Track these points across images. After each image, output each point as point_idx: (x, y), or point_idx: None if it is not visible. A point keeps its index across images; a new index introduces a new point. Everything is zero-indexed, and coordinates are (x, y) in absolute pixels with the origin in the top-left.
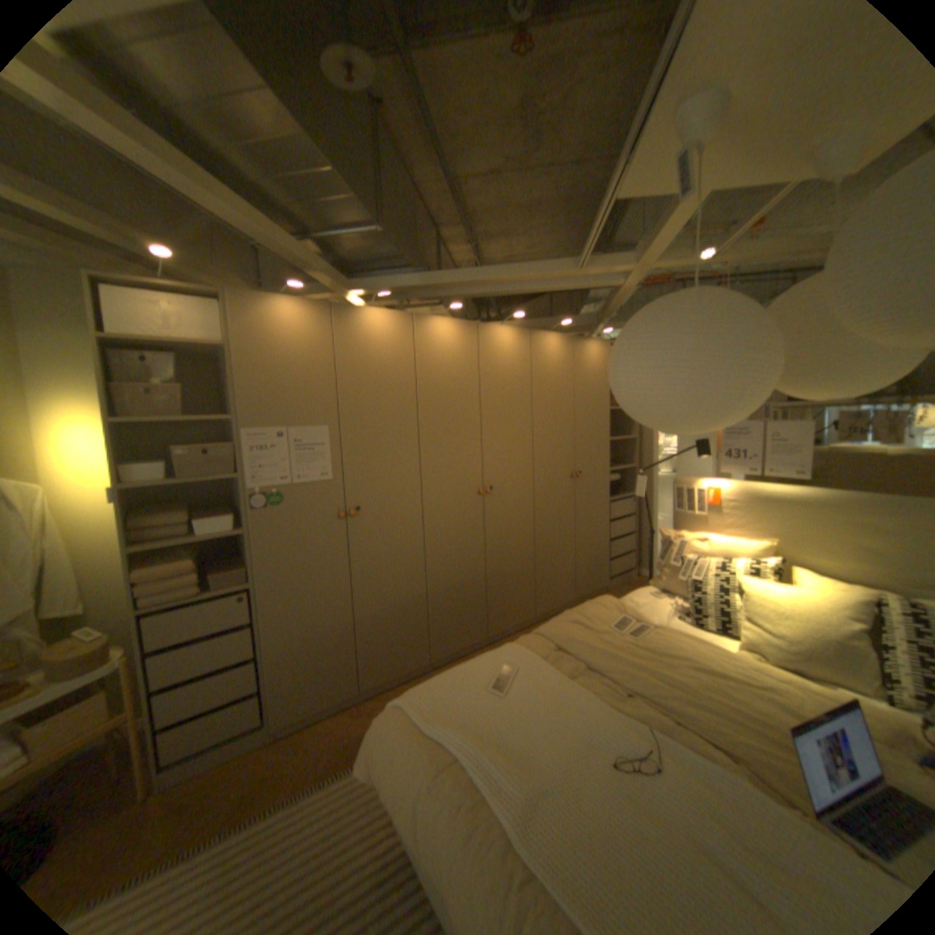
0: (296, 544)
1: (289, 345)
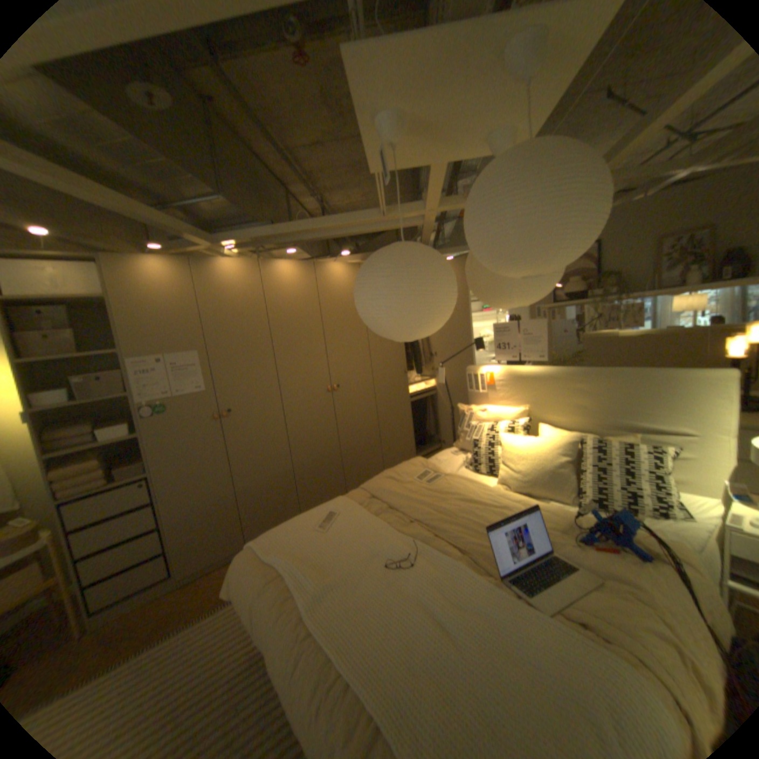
0: (181, 442)
1: (157, 293)
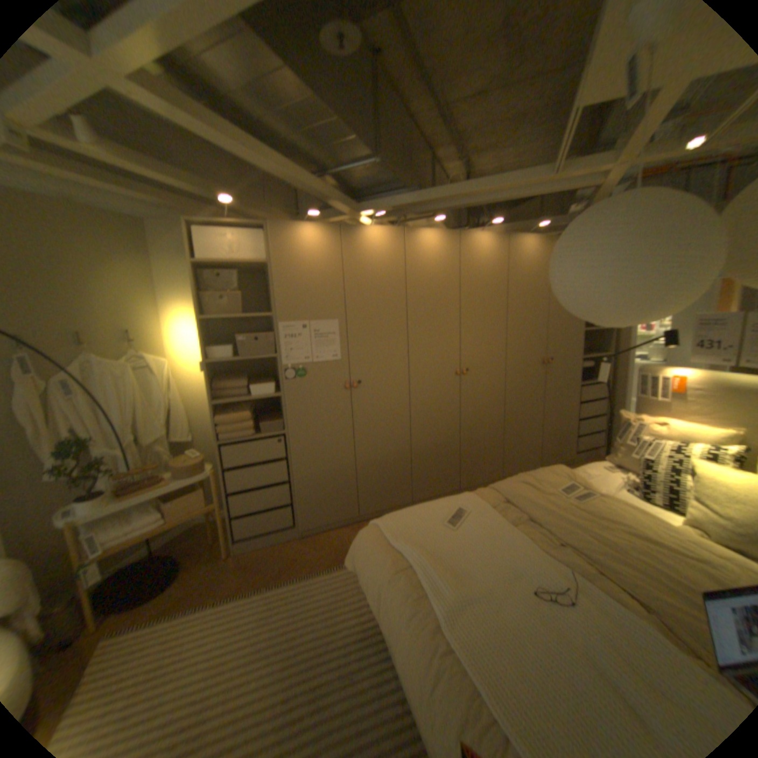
0: (315, 405)
1: (310, 259)
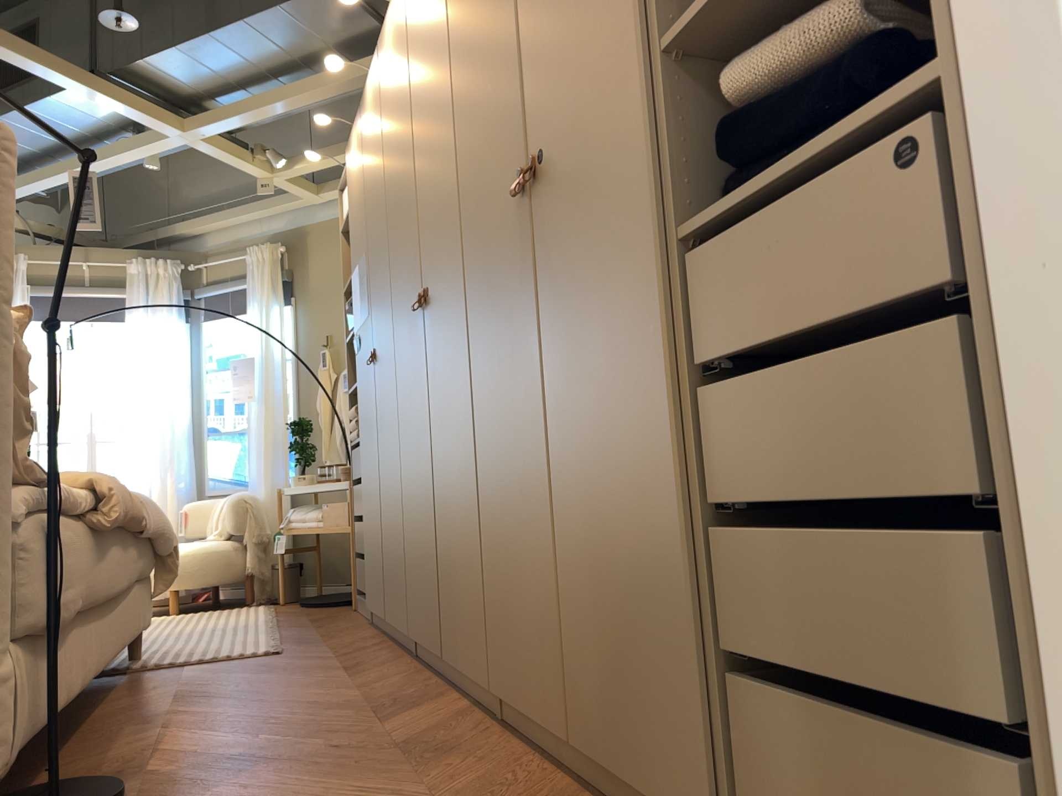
0: (369, 393)
1: (361, 180)
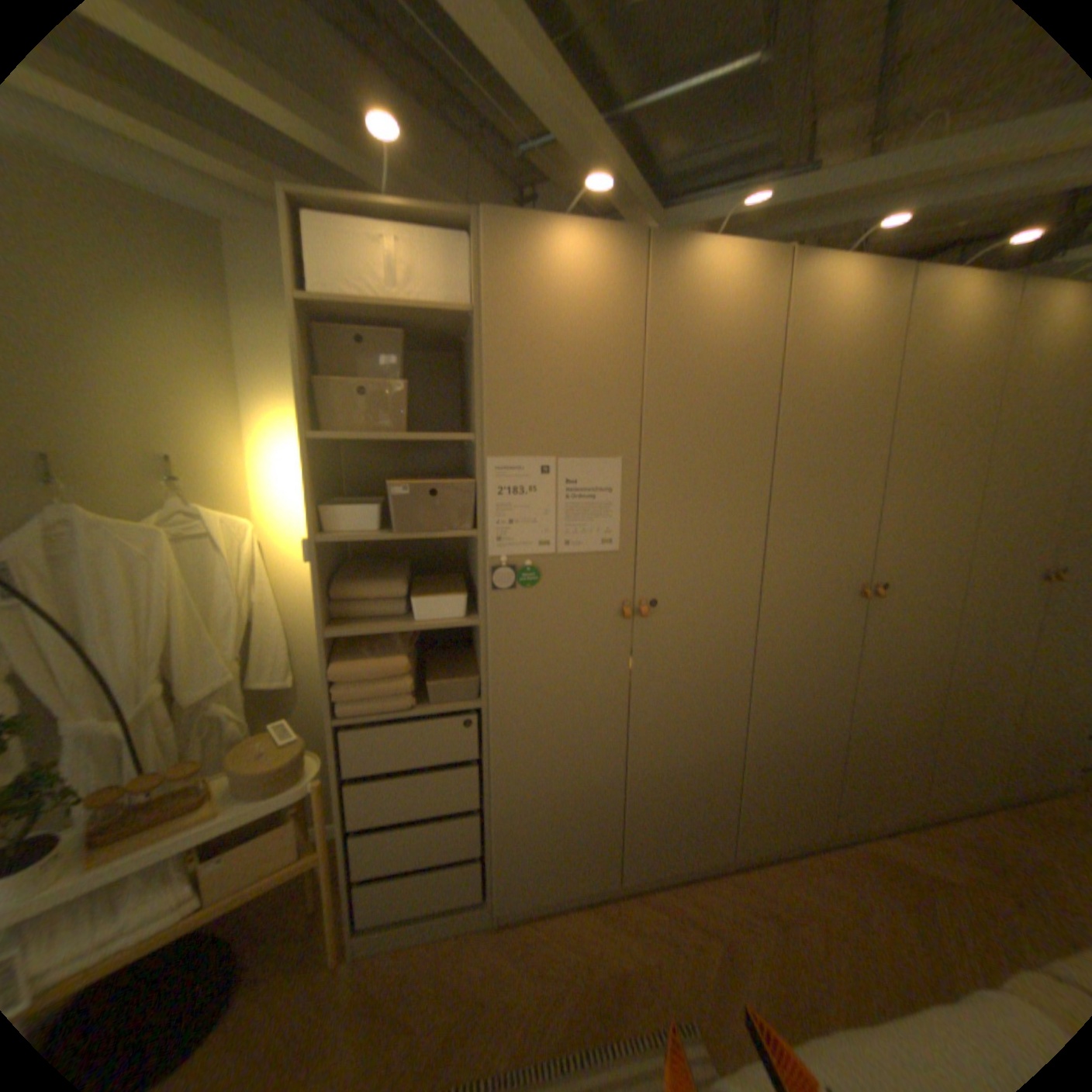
0: (553, 650)
1: (572, 310)
